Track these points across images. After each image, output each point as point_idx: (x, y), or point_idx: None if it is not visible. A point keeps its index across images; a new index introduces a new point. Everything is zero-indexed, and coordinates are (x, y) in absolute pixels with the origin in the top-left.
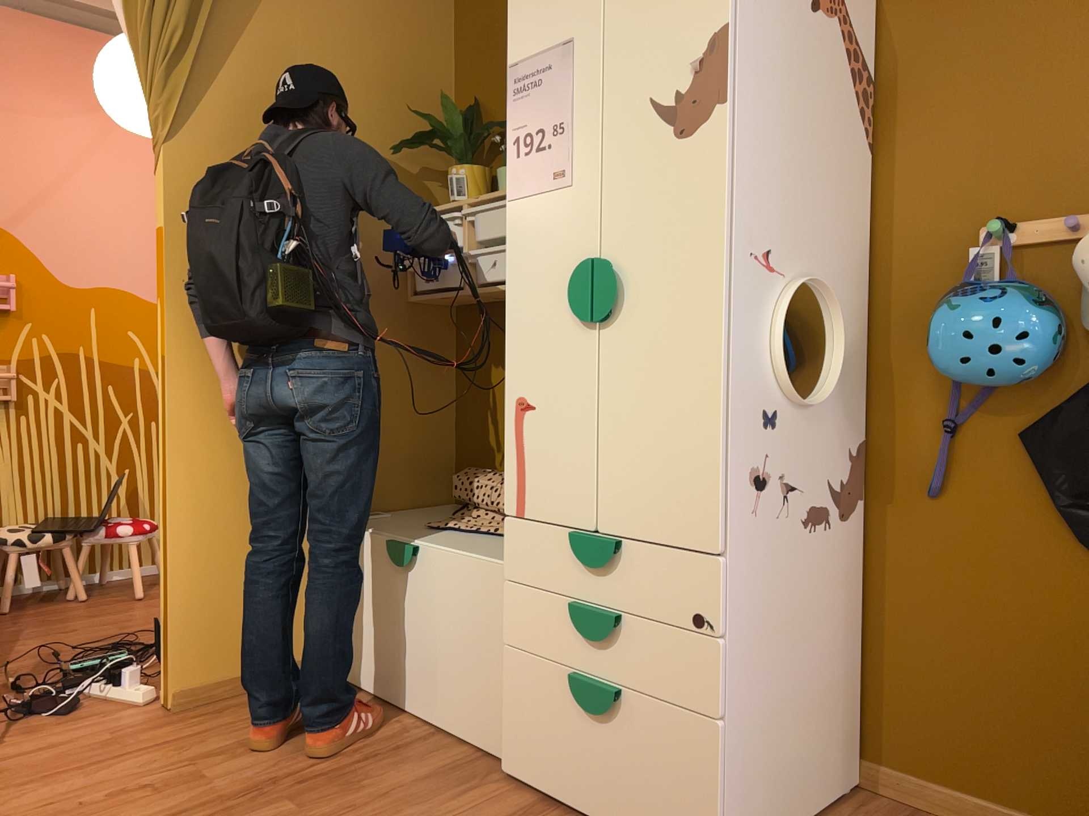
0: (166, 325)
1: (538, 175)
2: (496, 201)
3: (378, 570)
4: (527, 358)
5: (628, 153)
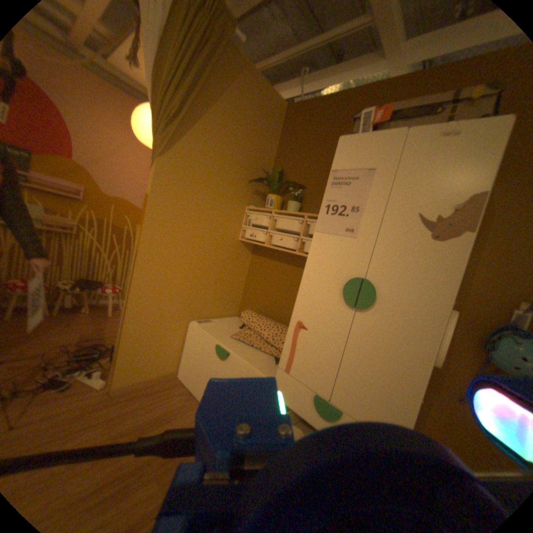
0: (141, 237)
1: (336, 227)
2: (289, 216)
3: (209, 353)
4: (309, 306)
5: (396, 235)
